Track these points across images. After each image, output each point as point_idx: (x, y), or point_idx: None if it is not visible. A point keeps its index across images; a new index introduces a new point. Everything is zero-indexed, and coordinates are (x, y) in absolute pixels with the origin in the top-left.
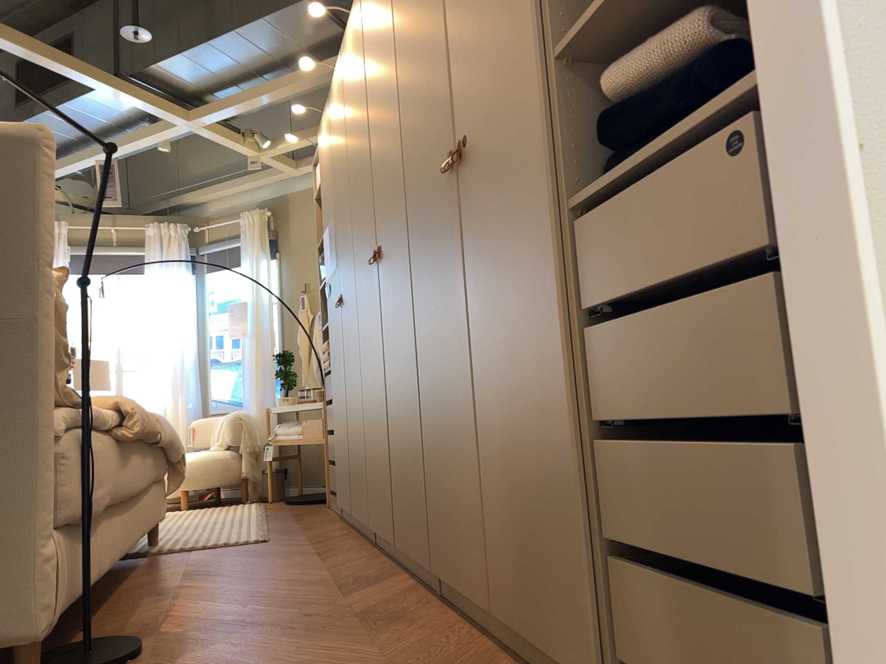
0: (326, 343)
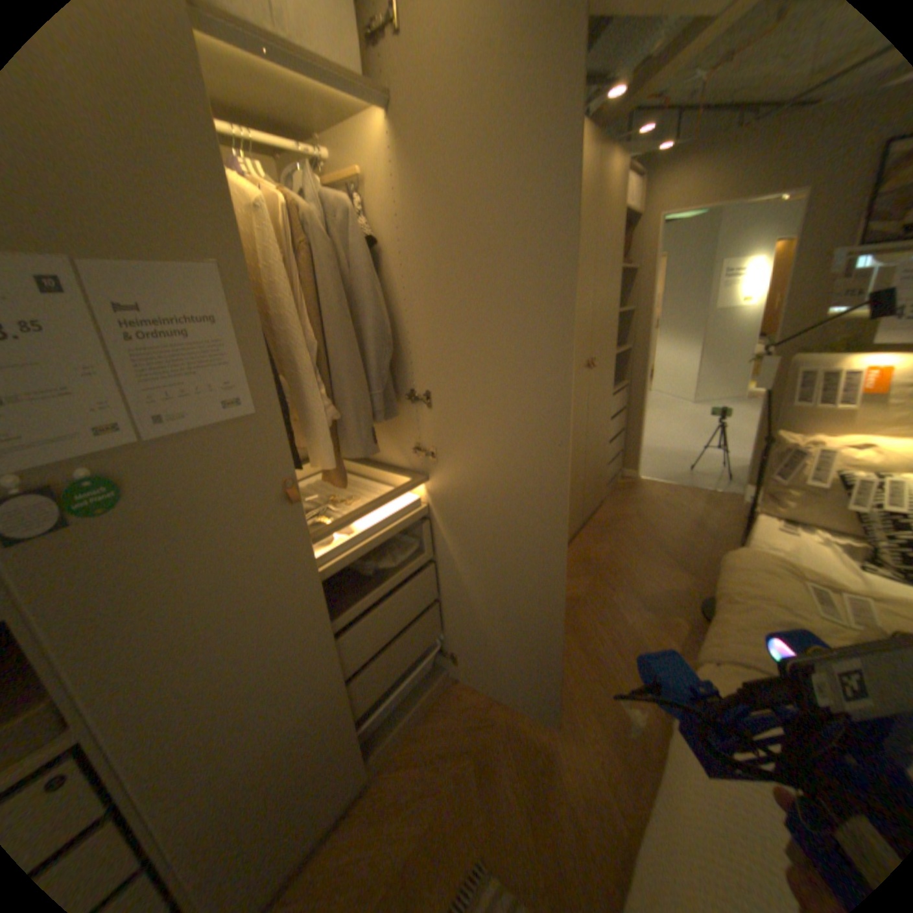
0: None
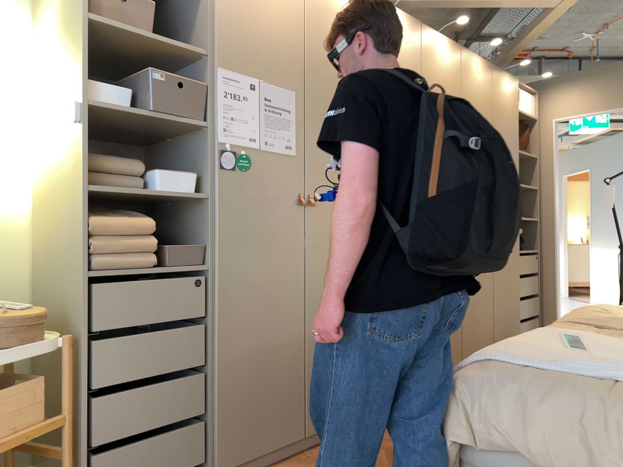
0: (99, 218)
